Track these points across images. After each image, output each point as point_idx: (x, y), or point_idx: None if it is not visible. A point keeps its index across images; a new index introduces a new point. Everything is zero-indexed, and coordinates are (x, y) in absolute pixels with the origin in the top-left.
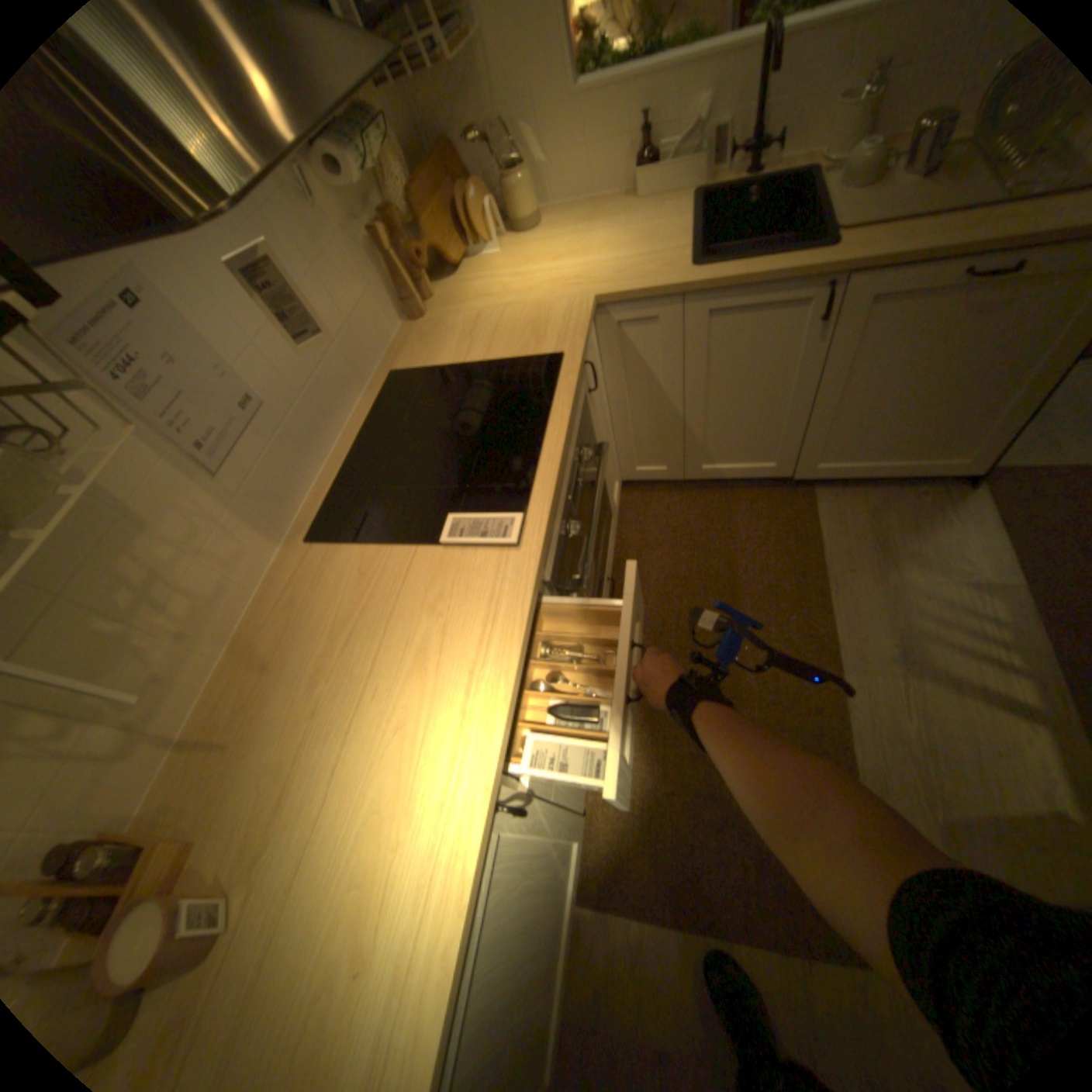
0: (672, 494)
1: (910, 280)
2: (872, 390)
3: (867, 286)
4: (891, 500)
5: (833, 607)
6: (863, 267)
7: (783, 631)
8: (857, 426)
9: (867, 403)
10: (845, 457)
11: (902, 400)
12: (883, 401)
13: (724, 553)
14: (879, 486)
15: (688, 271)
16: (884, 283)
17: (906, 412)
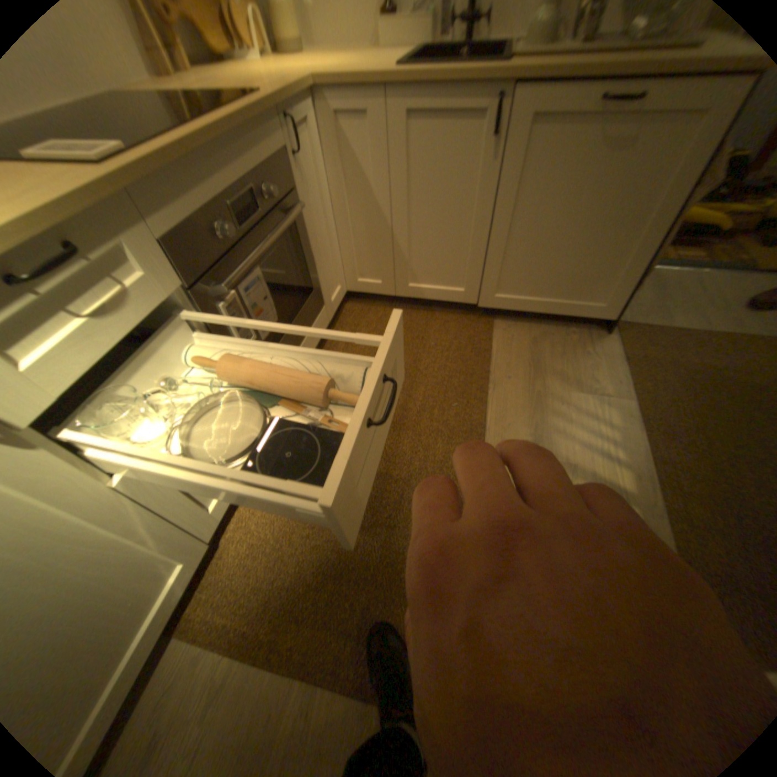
0: (385, 311)
1: (557, 105)
2: (531, 223)
3: (525, 107)
4: (545, 335)
5: (485, 402)
6: (521, 84)
7: (441, 415)
8: (521, 260)
9: (528, 236)
10: (513, 291)
11: (553, 237)
12: (539, 237)
13: (412, 354)
14: (538, 325)
15: (388, 71)
16: (538, 106)
17: (556, 250)
